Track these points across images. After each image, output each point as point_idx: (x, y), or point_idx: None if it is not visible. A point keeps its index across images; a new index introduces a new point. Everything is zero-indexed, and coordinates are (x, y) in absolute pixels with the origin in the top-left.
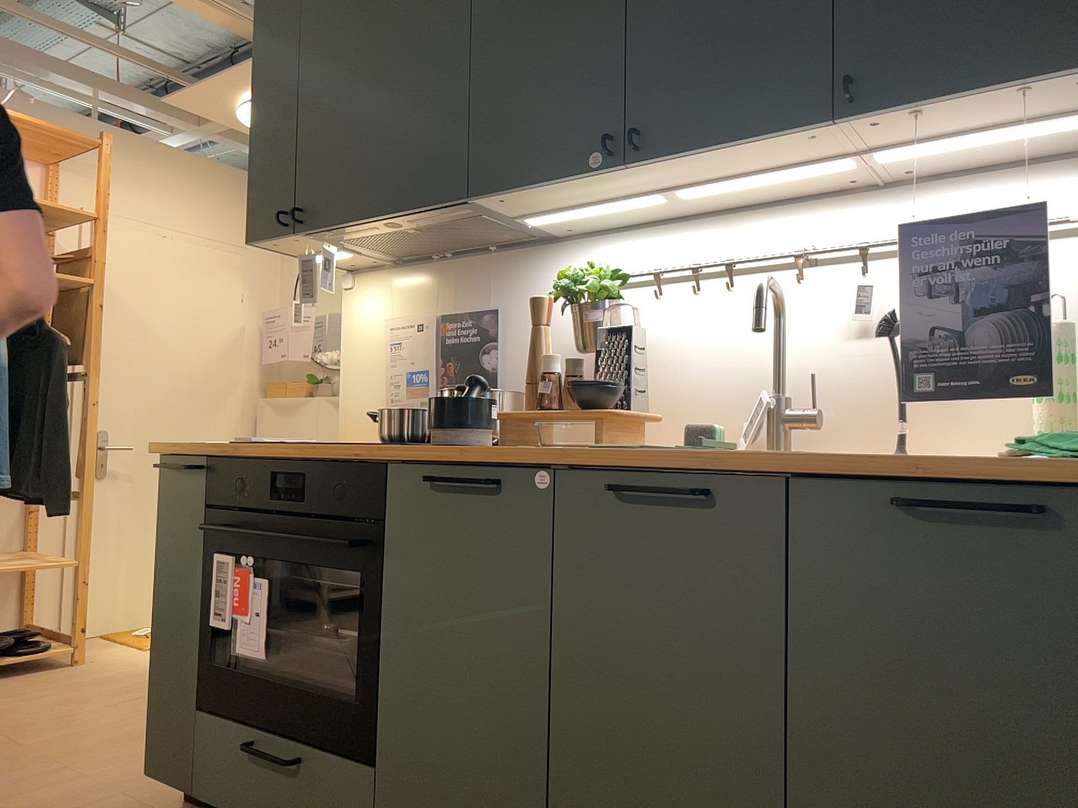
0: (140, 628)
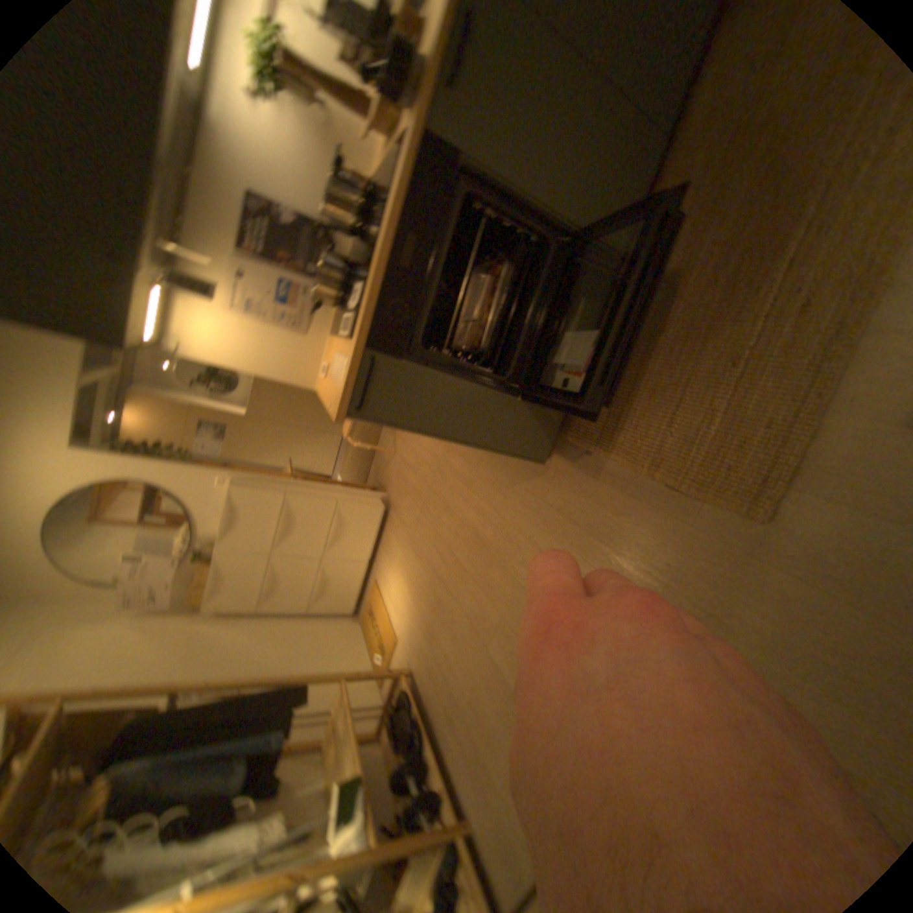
0: (370, 662)
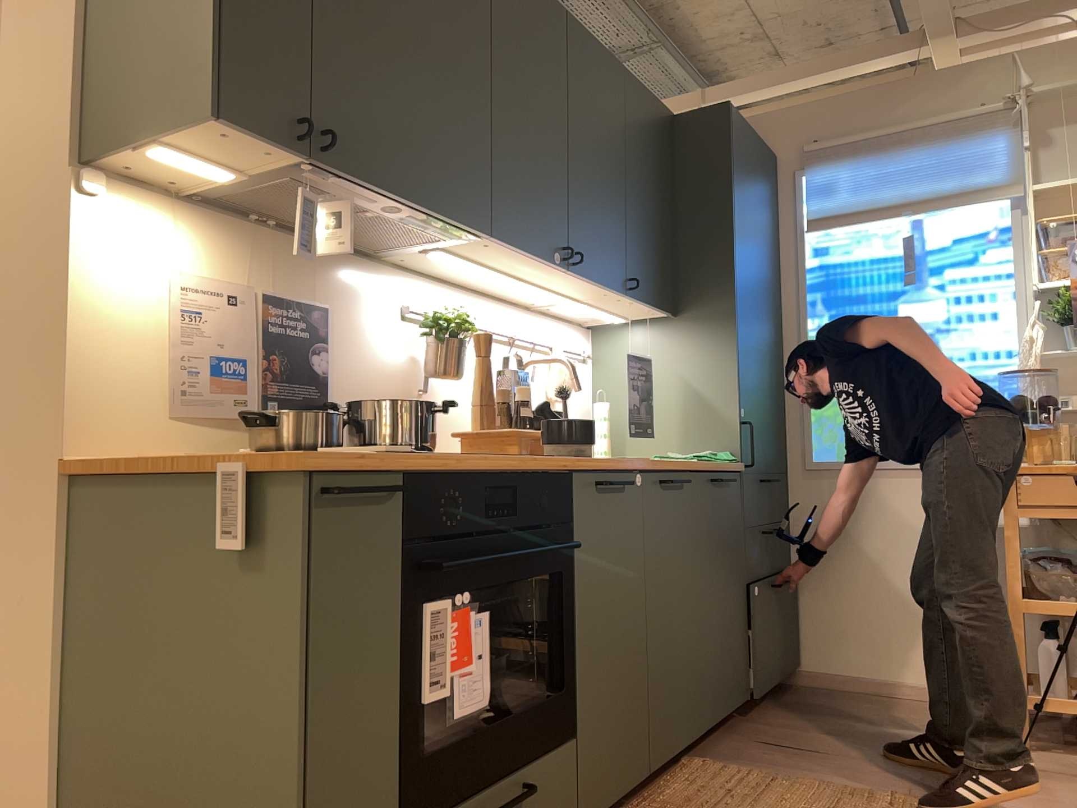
0: None
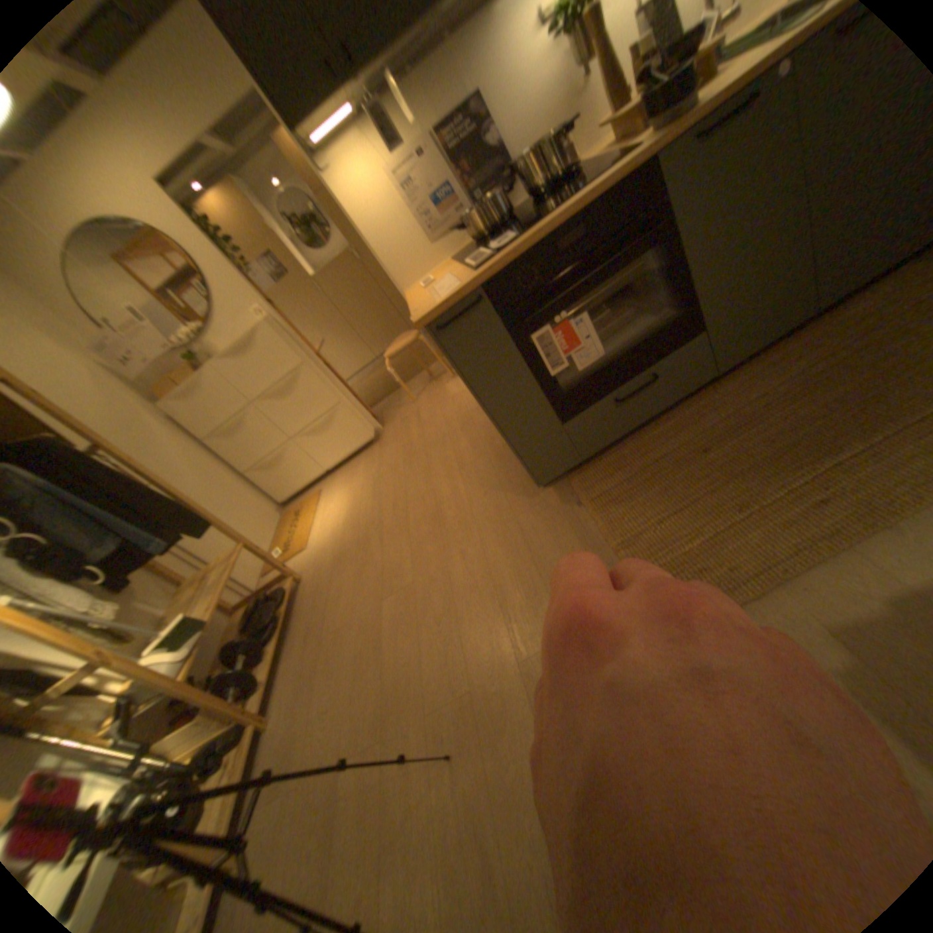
0: (269, 555)
